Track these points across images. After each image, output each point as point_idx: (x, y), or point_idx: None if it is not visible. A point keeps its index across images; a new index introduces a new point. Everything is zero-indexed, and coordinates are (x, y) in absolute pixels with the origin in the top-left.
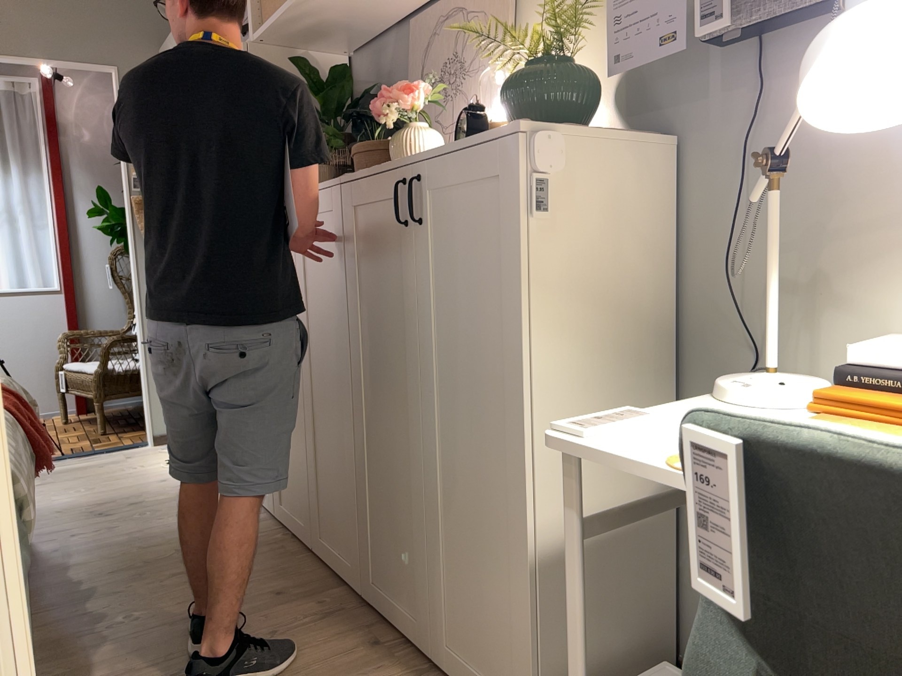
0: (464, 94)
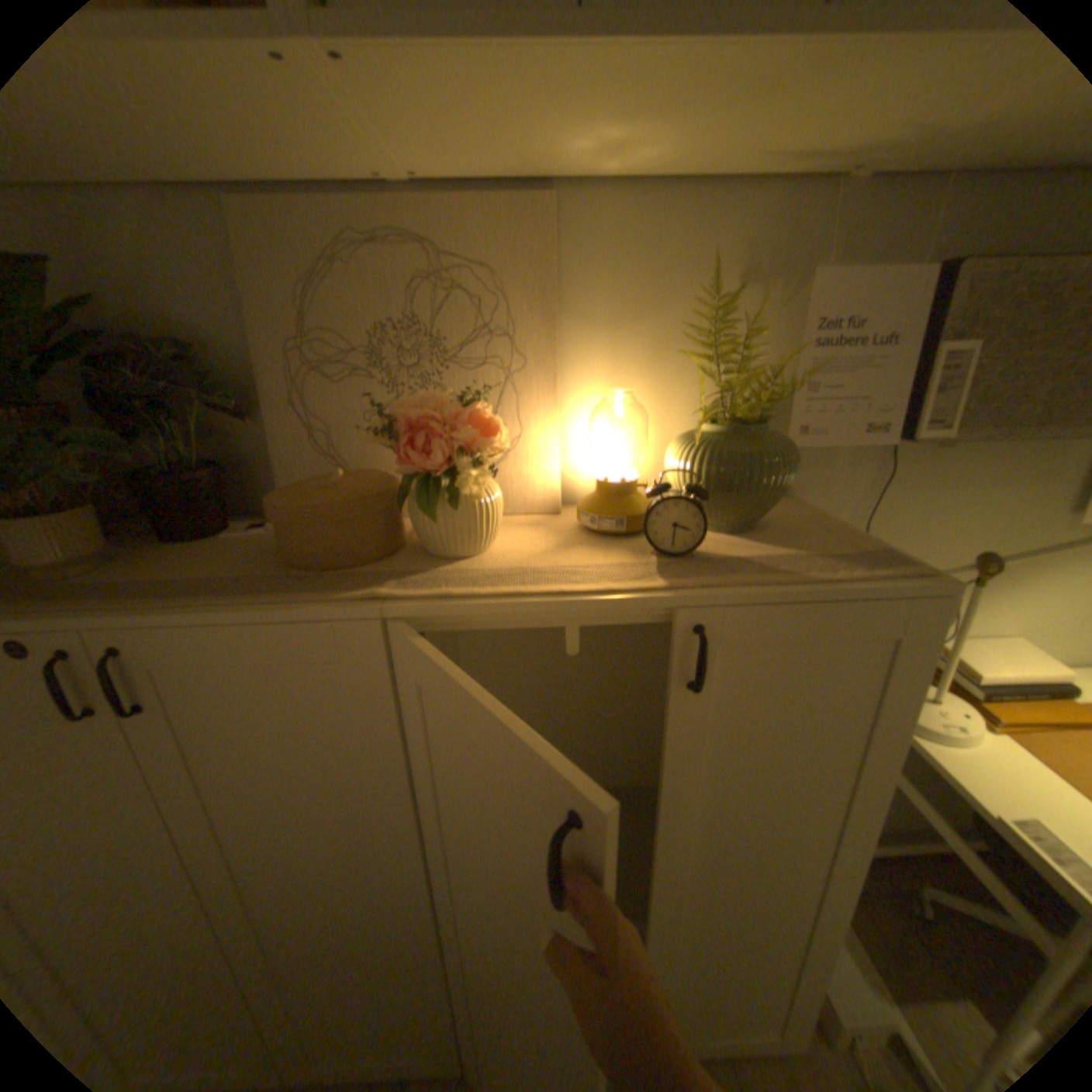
0: (449, 389)
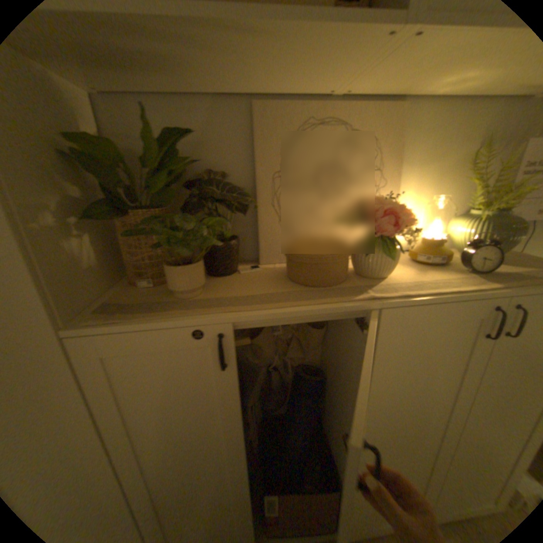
0: (350, 196)
